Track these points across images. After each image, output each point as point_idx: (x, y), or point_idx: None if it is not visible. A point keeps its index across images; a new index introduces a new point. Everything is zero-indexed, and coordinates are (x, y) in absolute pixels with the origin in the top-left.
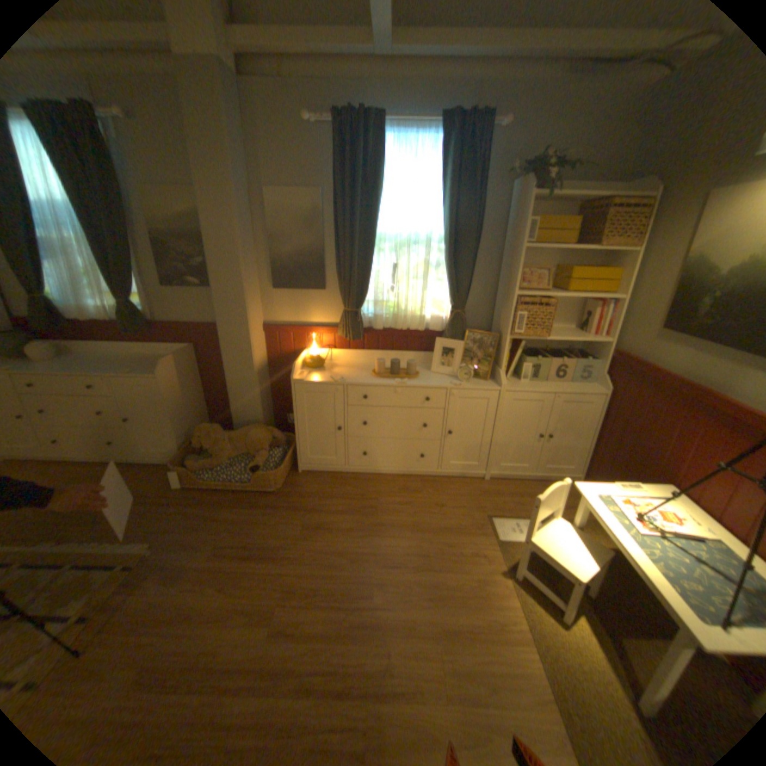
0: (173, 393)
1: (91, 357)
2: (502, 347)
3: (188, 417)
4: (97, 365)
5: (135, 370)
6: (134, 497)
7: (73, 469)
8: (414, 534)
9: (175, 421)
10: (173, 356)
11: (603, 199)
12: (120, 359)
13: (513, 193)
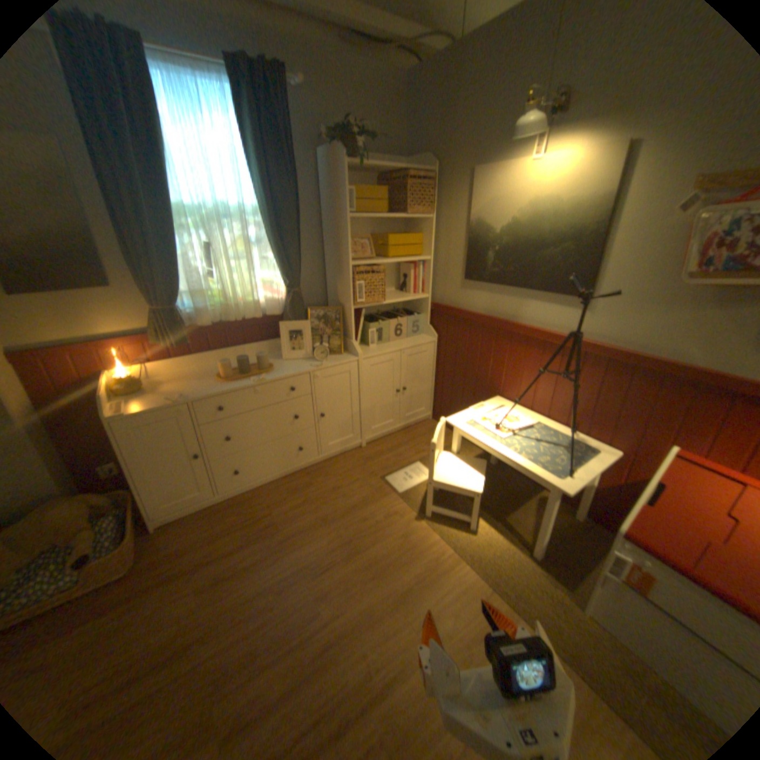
0: None
1: None
2: (347, 318)
3: None
4: None
5: None
6: None
7: None
8: (326, 527)
9: None
10: None
11: (398, 171)
12: None
13: (317, 162)
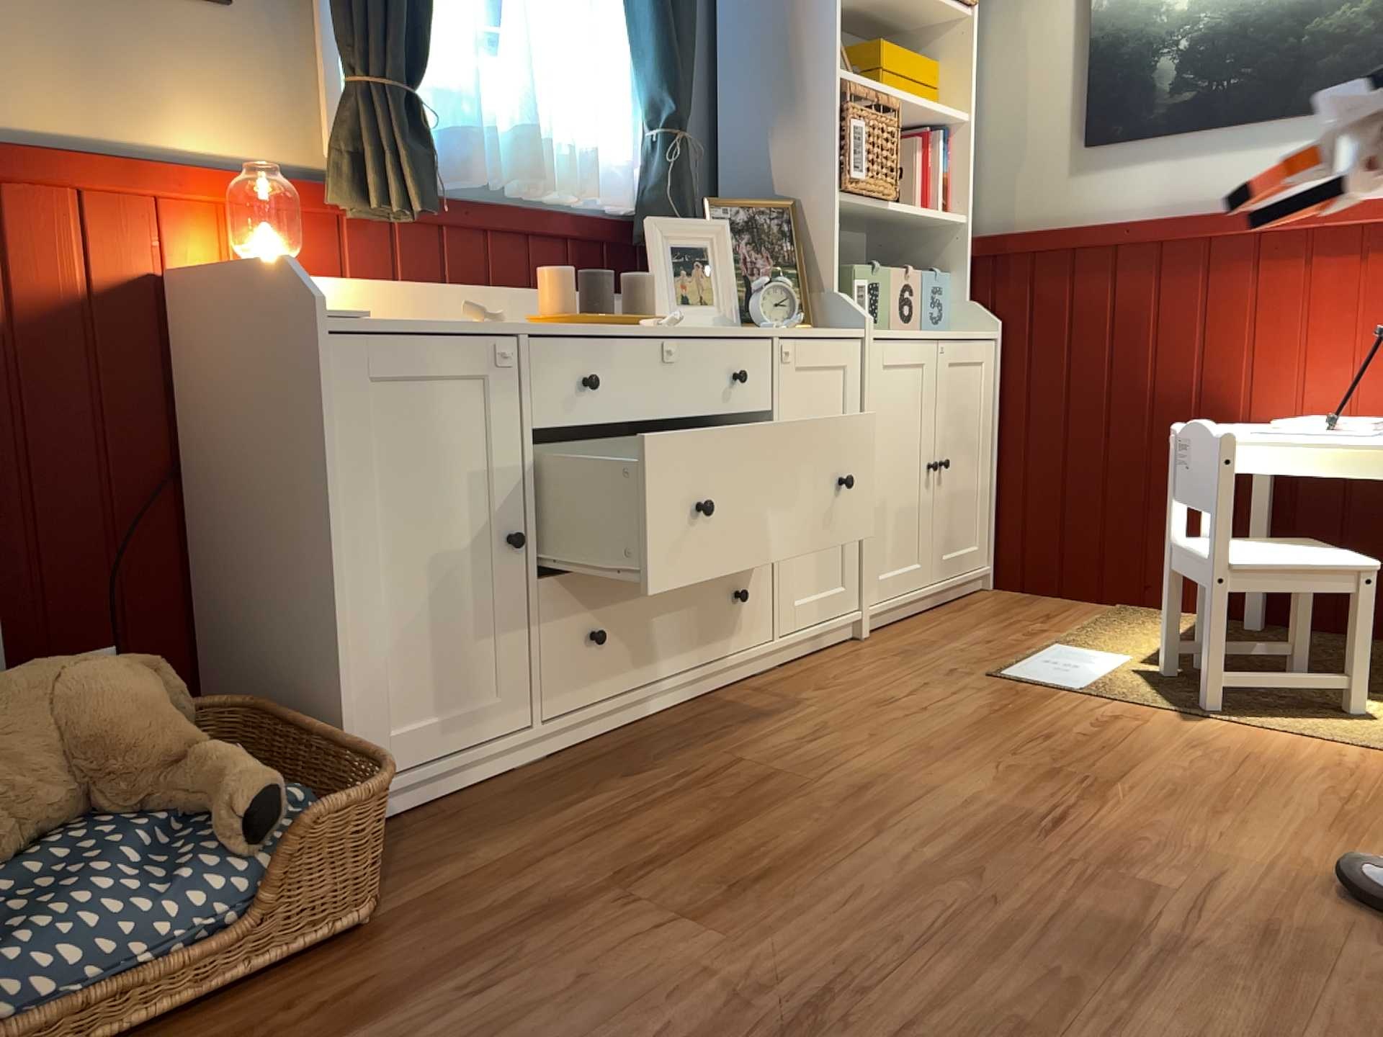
0: None
1: None
2: (811, 231)
3: None
4: None
5: None
6: None
7: None
8: (950, 760)
9: None
10: None
11: None
12: None
13: None
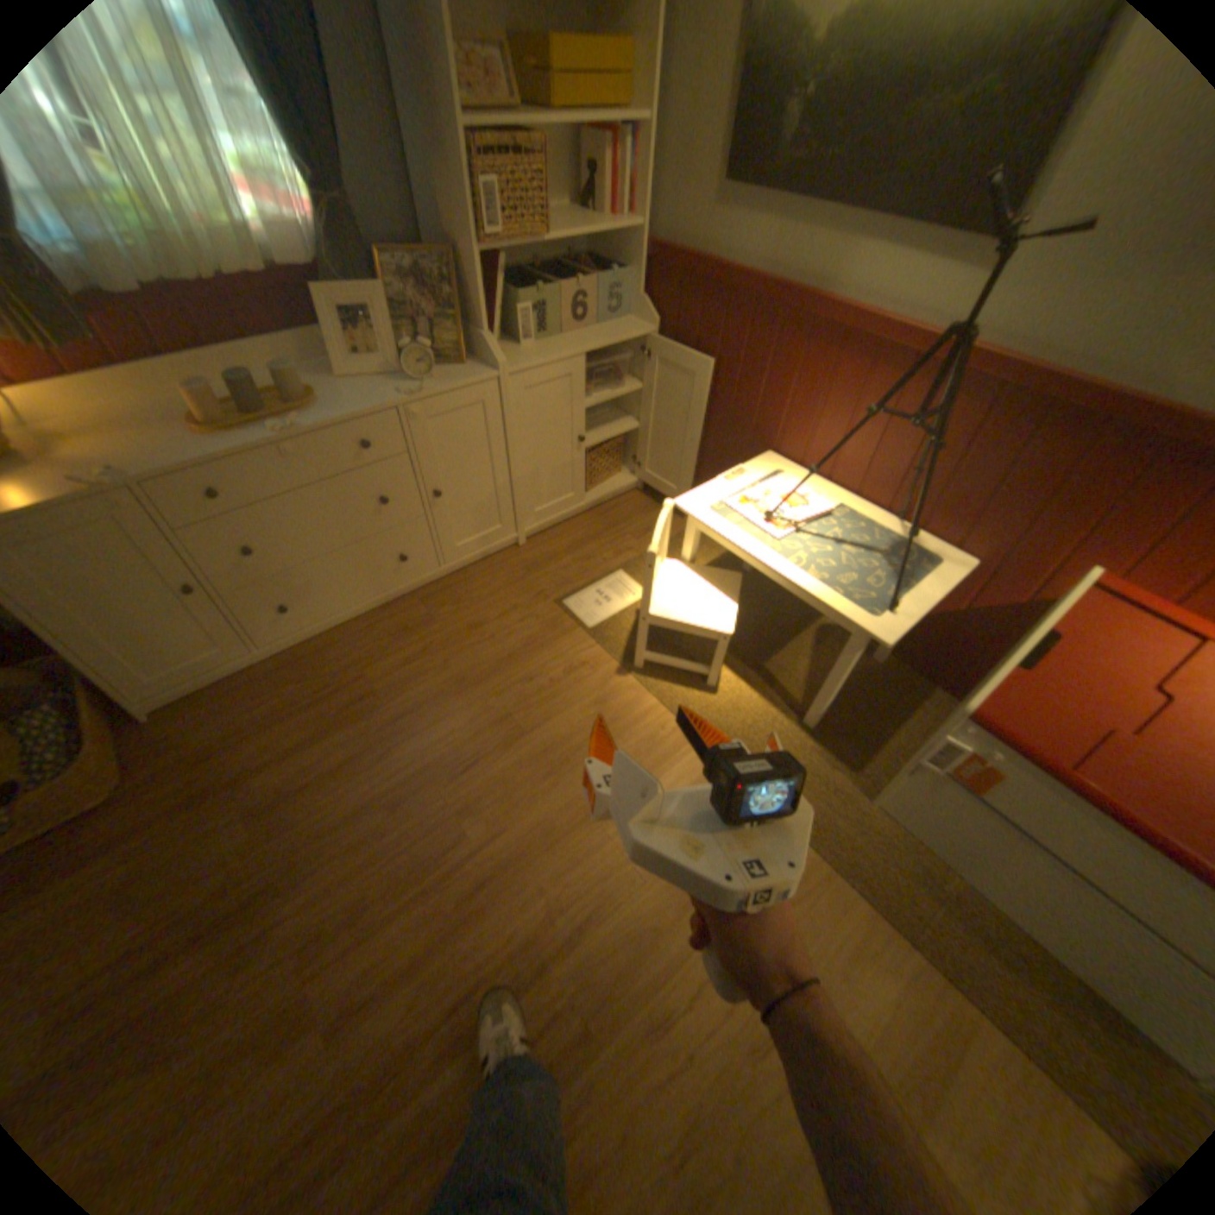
0: None
1: None
2: (466, 277)
3: None
4: None
5: None
6: None
7: None
8: (465, 695)
9: None
10: None
11: None
12: None
13: None
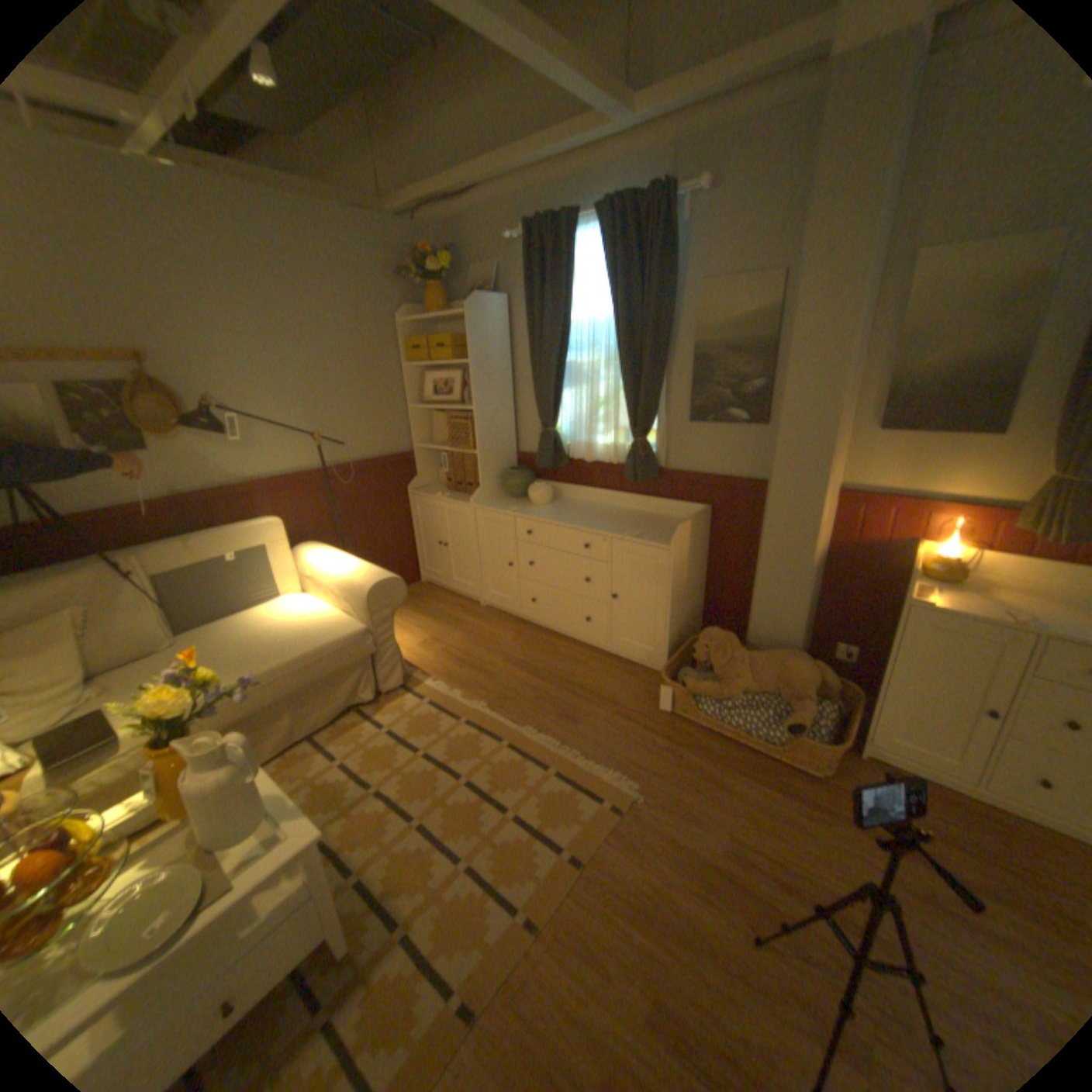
0: (680, 572)
1: (584, 505)
2: None
3: (685, 609)
4: (595, 518)
5: (641, 532)
6: (612, 699)
7: (544, 635)
8: None
9: (674, 612)
10: (691, 520)
11: None
12: (616, 513)
13: None
